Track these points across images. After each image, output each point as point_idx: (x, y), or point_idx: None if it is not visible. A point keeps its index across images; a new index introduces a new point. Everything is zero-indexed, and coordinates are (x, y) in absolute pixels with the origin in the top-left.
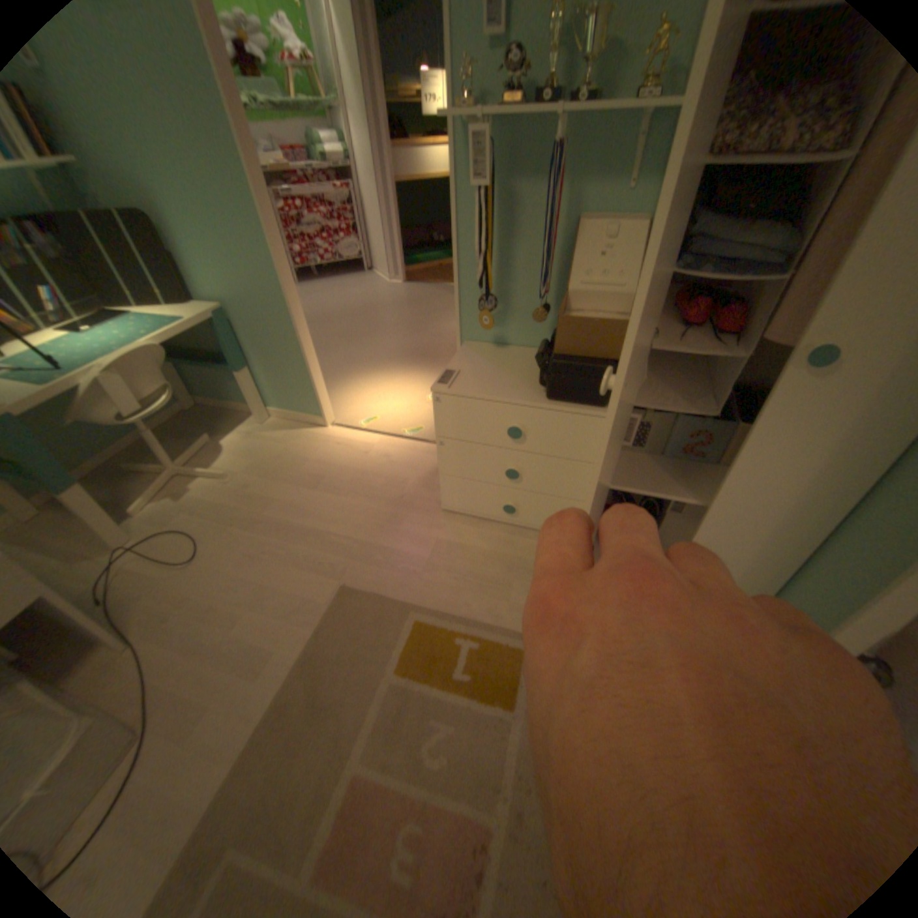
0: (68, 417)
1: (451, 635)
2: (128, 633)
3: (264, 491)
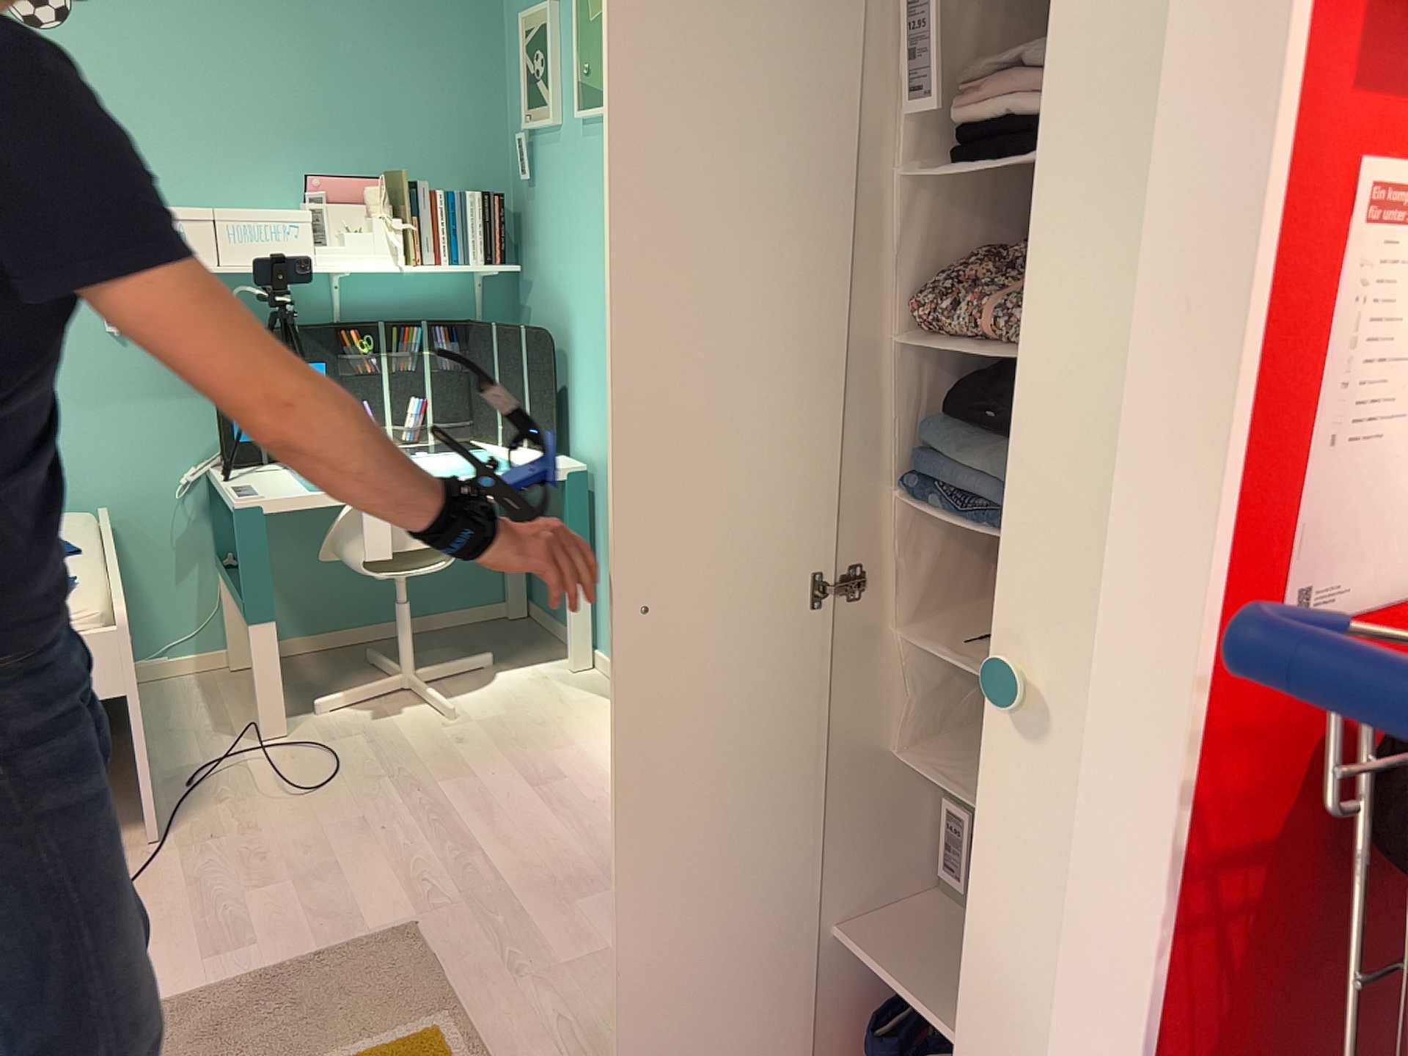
0: (325, 541)
1: None
2: (177, 827)
3: (474, 754)
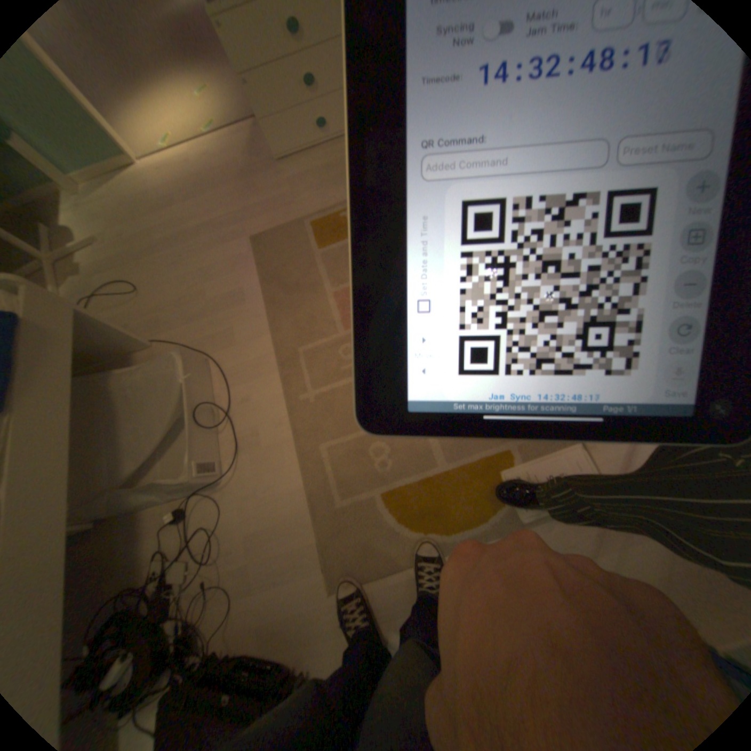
0: None
1: (333, 214)
2: (139, 338)
3: (133, 227)
